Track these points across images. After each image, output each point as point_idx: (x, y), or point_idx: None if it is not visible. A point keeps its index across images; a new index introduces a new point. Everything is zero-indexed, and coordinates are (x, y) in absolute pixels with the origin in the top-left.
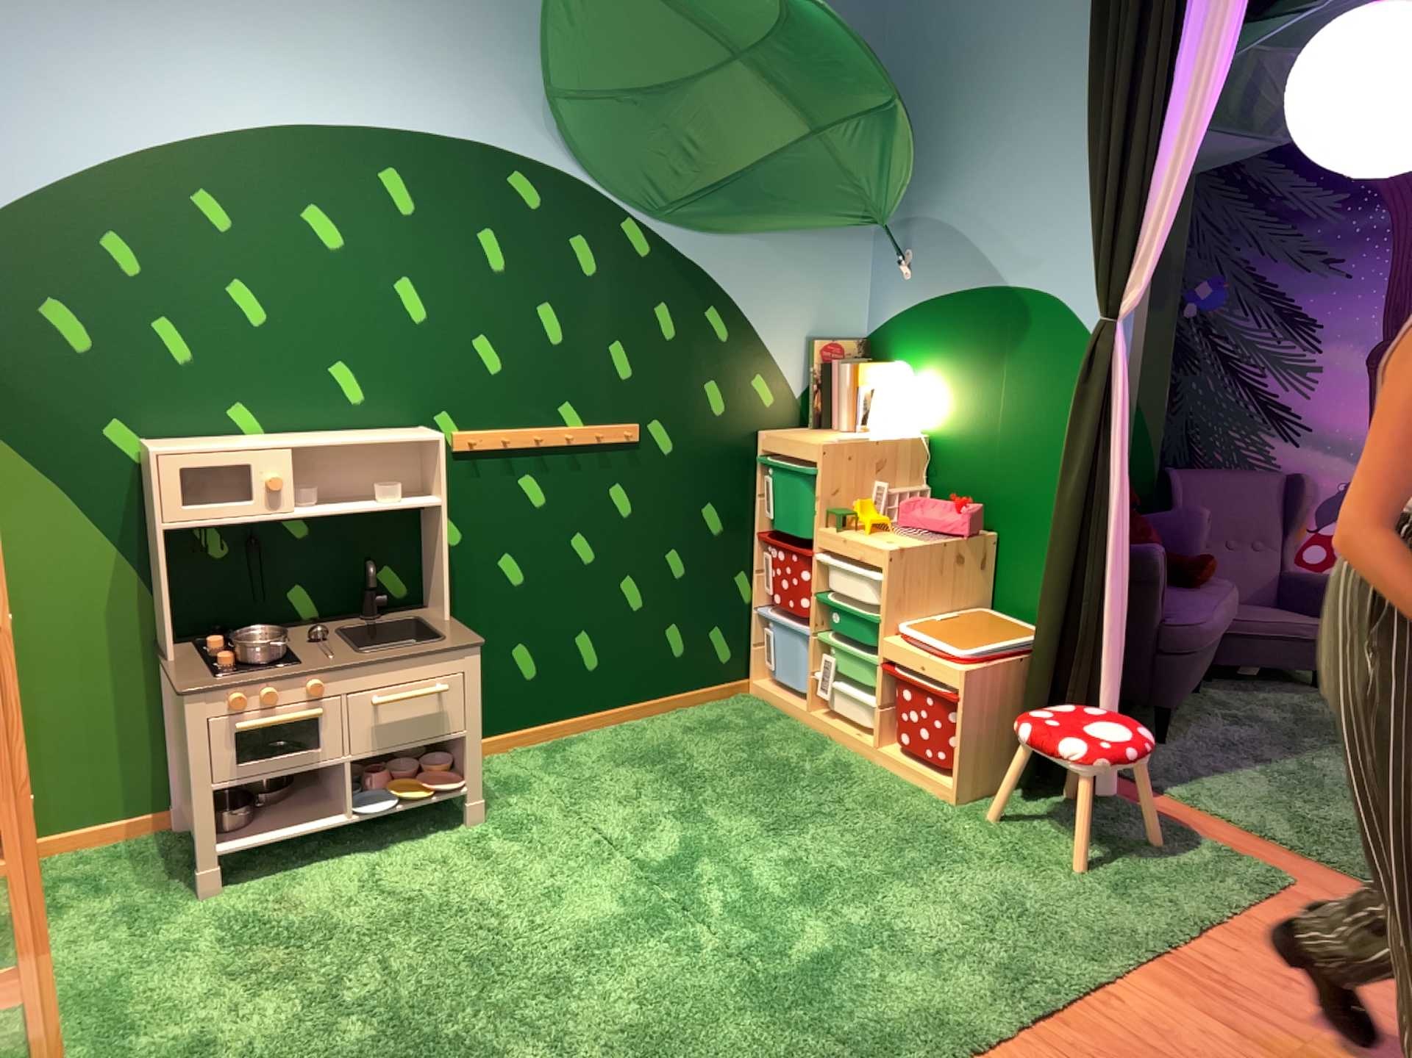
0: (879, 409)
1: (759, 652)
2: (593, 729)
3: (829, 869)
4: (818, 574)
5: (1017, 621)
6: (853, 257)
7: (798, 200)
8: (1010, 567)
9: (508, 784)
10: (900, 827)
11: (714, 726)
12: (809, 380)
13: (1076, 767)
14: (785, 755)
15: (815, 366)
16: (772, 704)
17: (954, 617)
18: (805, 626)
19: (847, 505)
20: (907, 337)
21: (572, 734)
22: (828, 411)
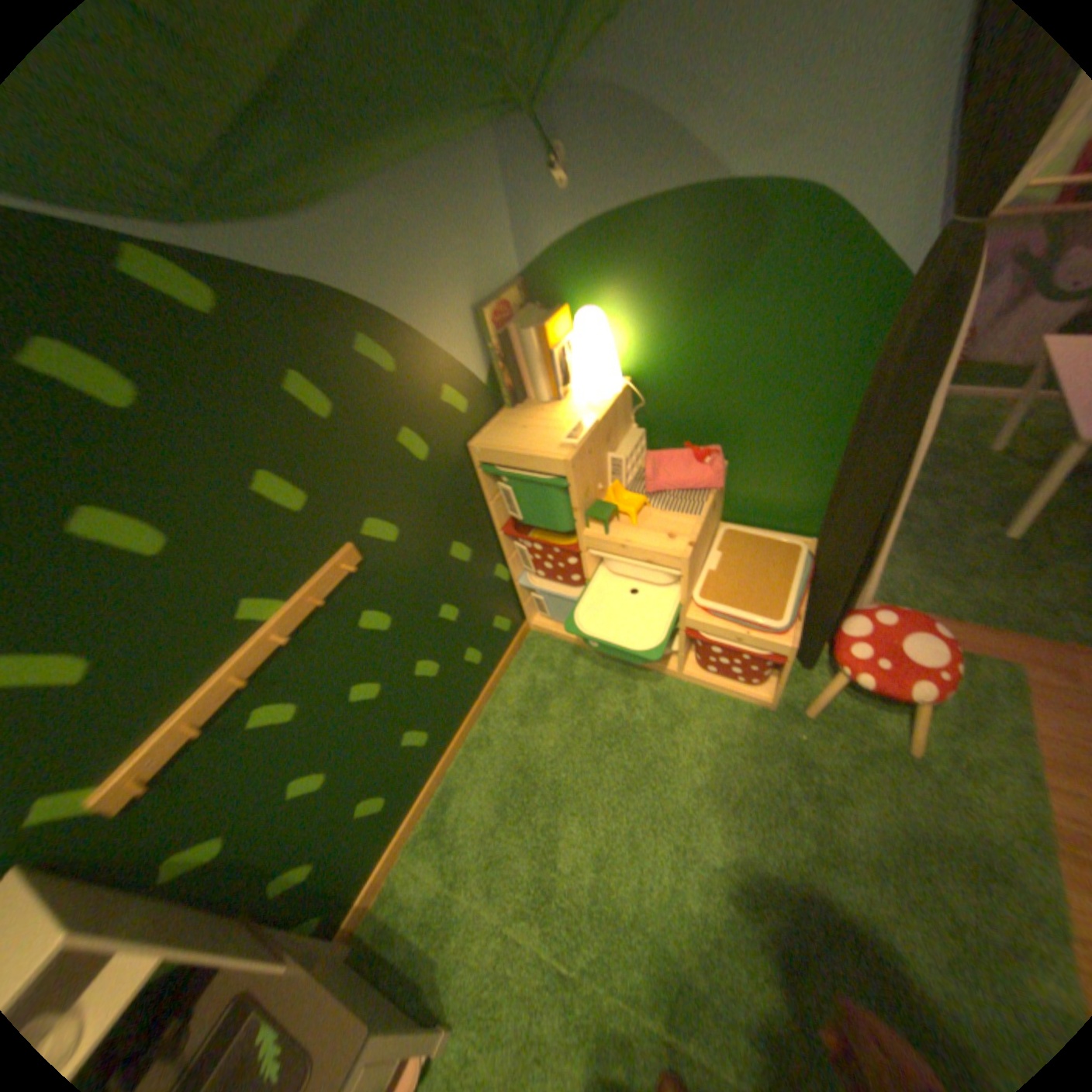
0: (579, 370)
1: (528, 604)
2: (448, 766)
3: (769, 885)
4: (588, 565)
5: (763, 534)
6: (483, 171)
7: (411, 96)
8: (739, 485)
9: (430, 921)
10: (764, 771)
11: (534, 694)
12: (490, 359)
13: (929, 706)
14: (612, 708)
15: (494, 342)
16: (556, 637)
17: (718, 557)
18: (571, 586)
19: (595, 494)
20: (578, 270)
21: (435, 787)
22: (520, 385)
